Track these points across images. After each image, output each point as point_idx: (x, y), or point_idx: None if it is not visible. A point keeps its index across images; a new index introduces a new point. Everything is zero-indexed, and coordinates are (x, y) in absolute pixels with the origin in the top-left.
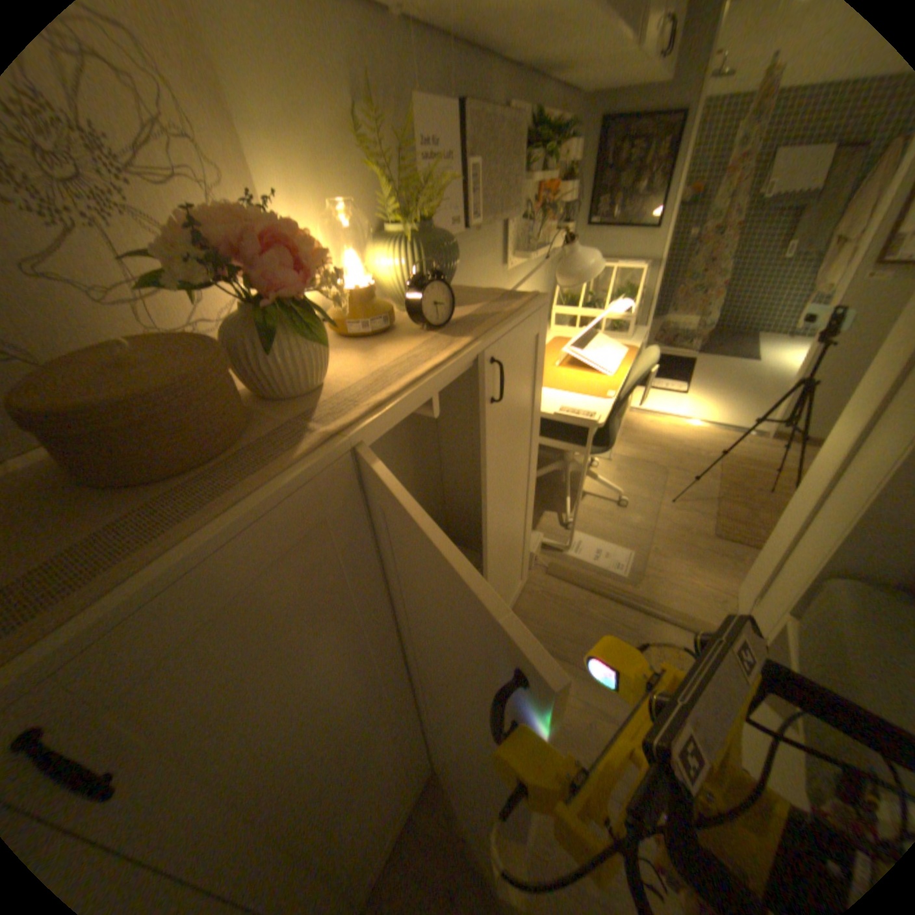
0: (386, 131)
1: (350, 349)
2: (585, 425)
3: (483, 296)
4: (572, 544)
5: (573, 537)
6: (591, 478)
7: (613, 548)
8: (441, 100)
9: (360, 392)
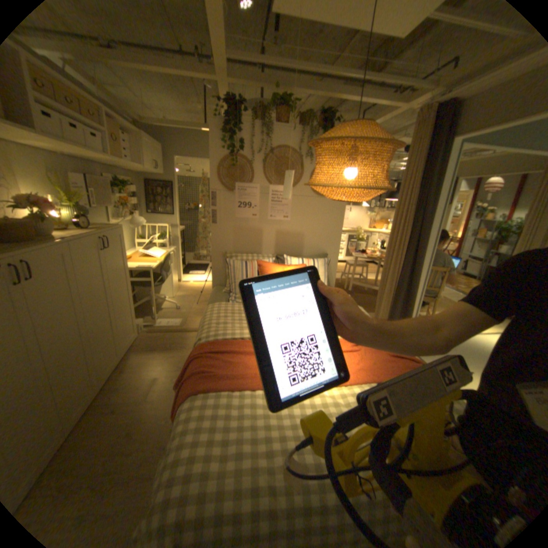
0: (59, 179)
1: (56, 231)
2: (148, 269)
3: (100, 224)
4: (156, 320)
5: (156, 317)
6: (163, 300)
7: (174, 319)
8: (77, 172)
9: (66, 235)
